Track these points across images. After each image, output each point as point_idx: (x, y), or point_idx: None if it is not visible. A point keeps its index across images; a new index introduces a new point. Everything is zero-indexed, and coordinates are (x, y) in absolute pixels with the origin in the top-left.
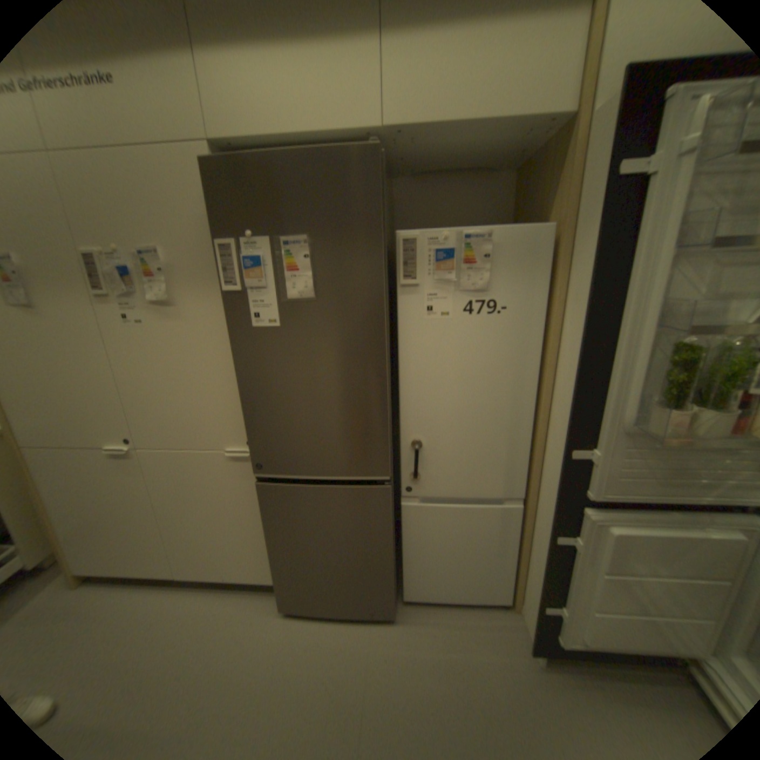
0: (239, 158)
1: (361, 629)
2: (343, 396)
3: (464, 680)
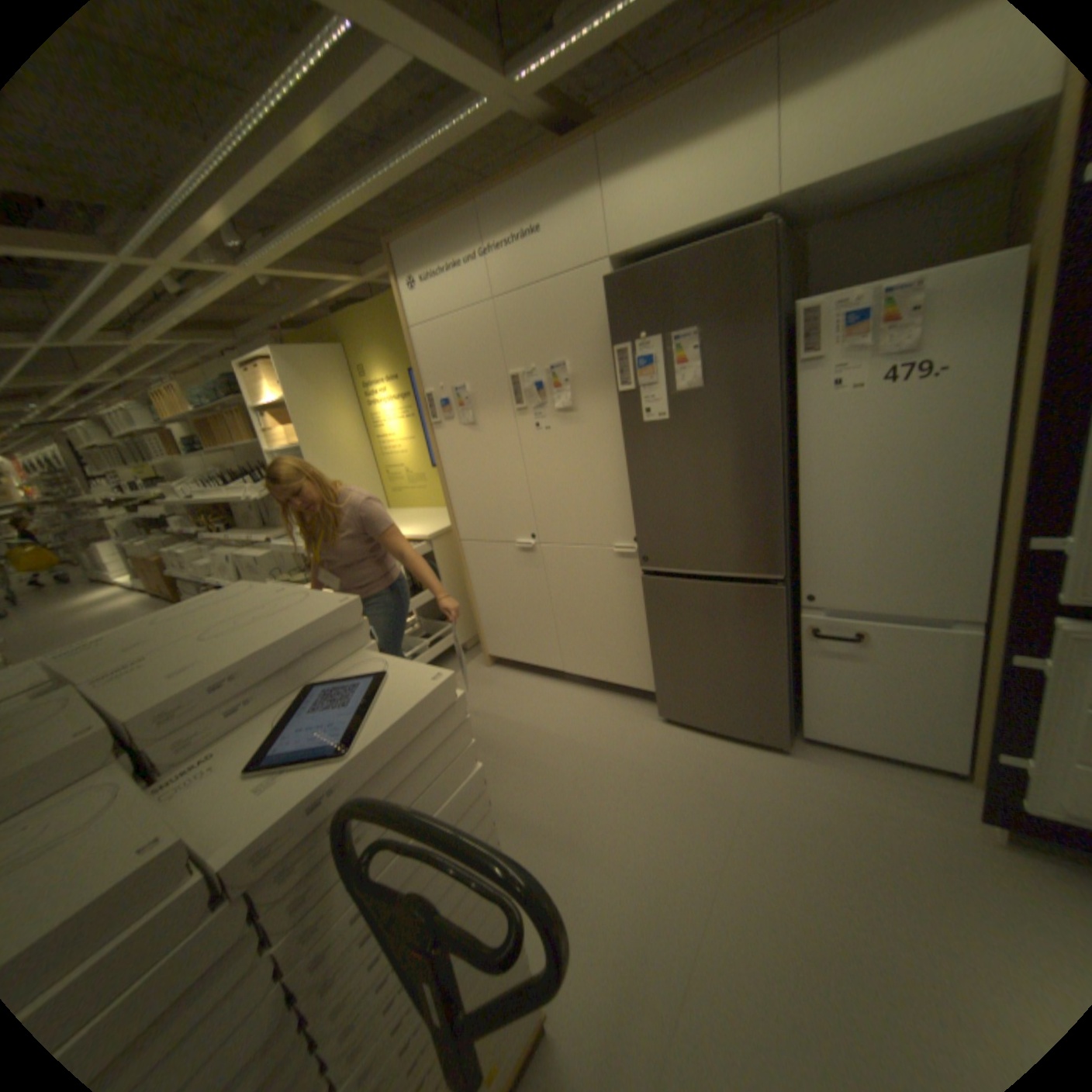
0: (638, 270)
1: (749, 751)
2: (732, 486)
3: (875, 822)
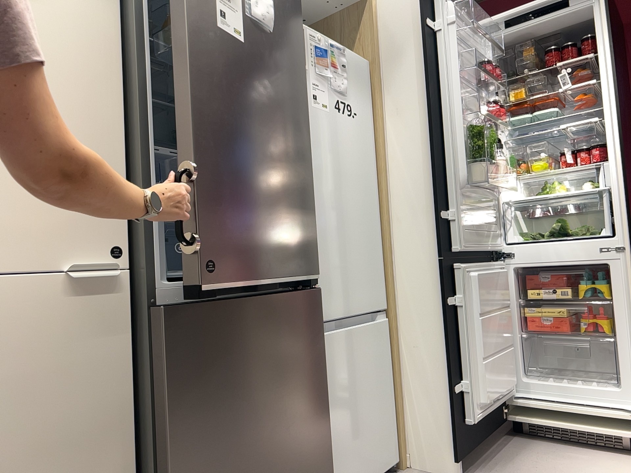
0: None
1: None
2: (280, 161)
3: None
